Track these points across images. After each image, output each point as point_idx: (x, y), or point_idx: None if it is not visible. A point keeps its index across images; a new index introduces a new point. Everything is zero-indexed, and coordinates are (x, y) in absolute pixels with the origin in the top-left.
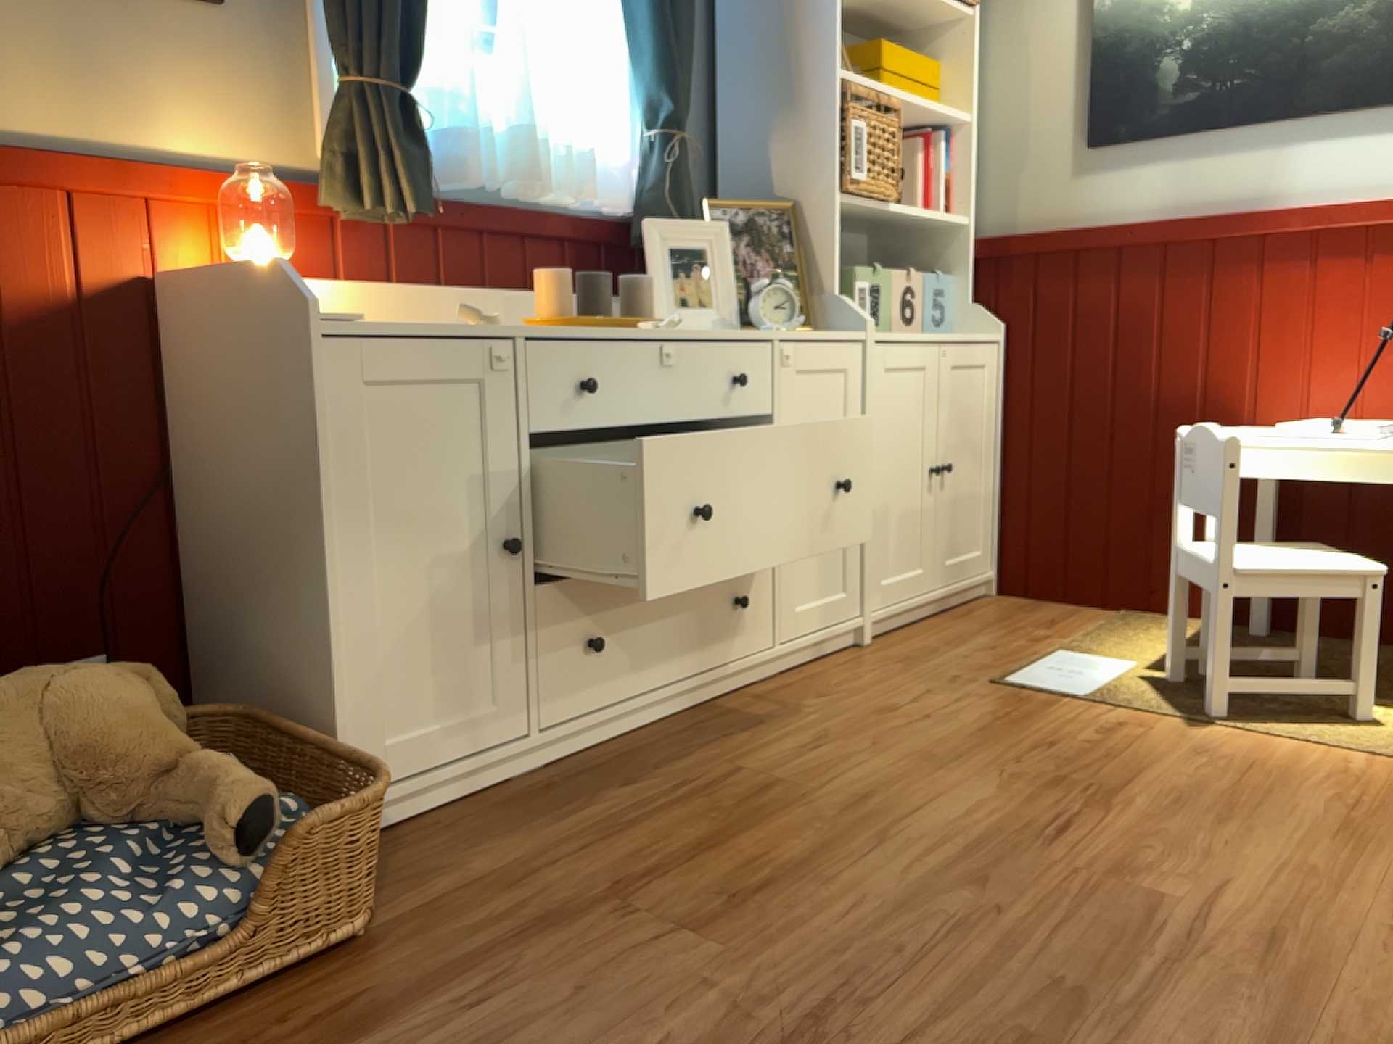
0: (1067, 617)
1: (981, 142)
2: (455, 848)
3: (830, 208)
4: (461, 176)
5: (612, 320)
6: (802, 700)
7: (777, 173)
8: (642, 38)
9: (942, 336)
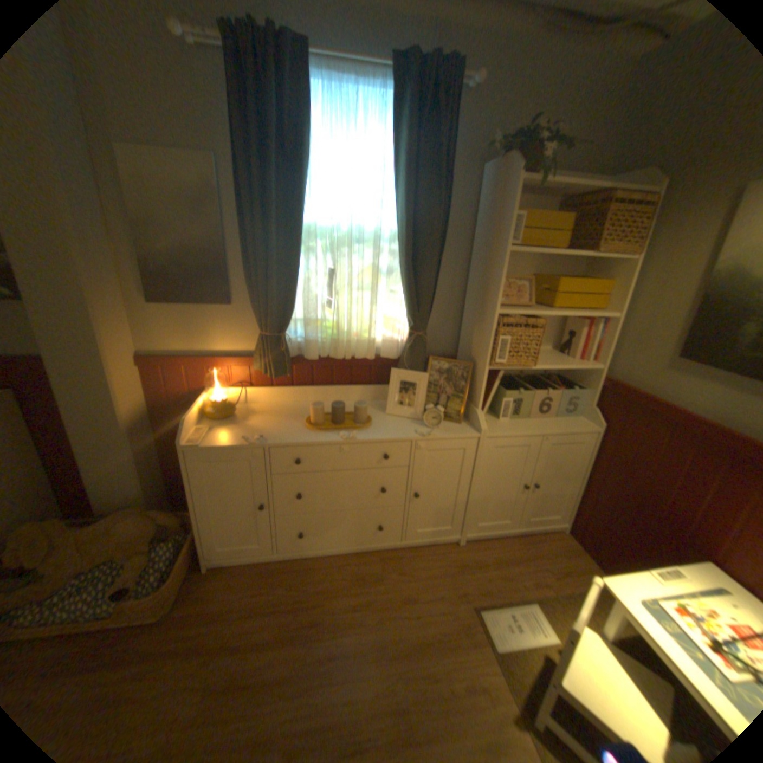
0: (580, 576)
1: (627, 327)
2: (221, 590)
3: (483, 373)
4: (308, 356)
5: (332, 428)
6: (393, 572)
7: (473, 346)
8: (404, 293)
9: (551, 429)
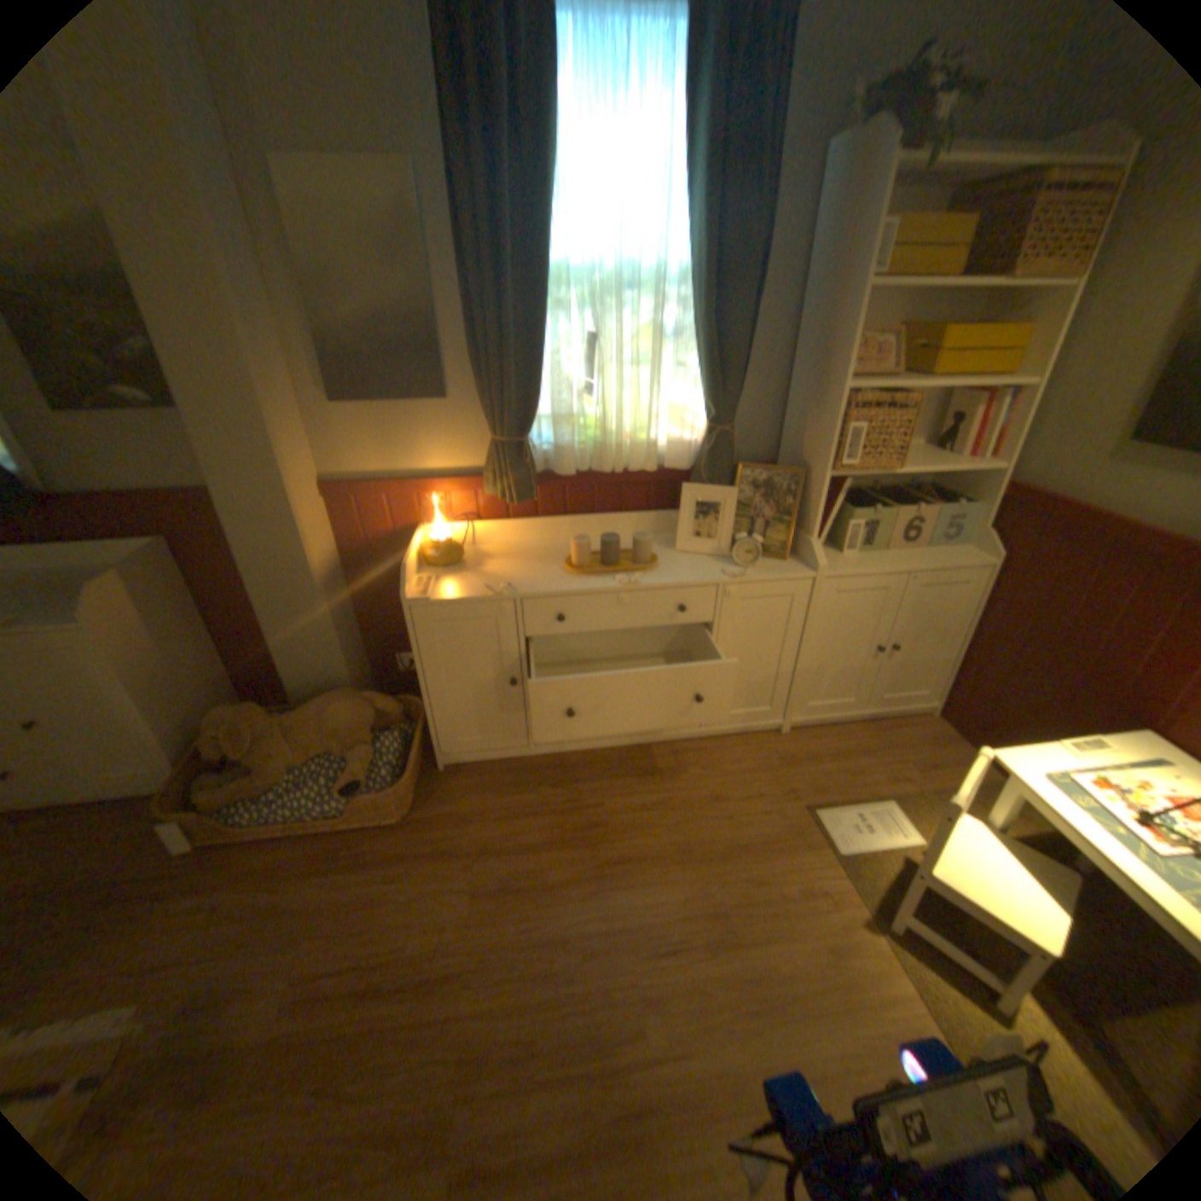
0: (955, 768)
1: (1048, 399)
2: (467, 790)
3: (822, 483)
4: (561, 472)
5: (604, 572)
6: (691, 767)
7: (805, 443)
8: (702, 366)
9: (921, 563)
